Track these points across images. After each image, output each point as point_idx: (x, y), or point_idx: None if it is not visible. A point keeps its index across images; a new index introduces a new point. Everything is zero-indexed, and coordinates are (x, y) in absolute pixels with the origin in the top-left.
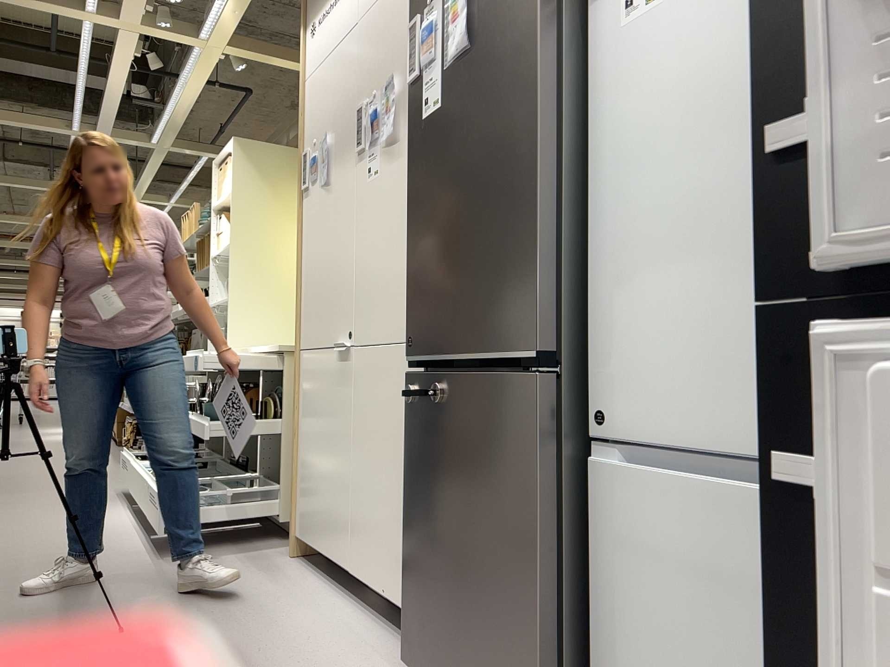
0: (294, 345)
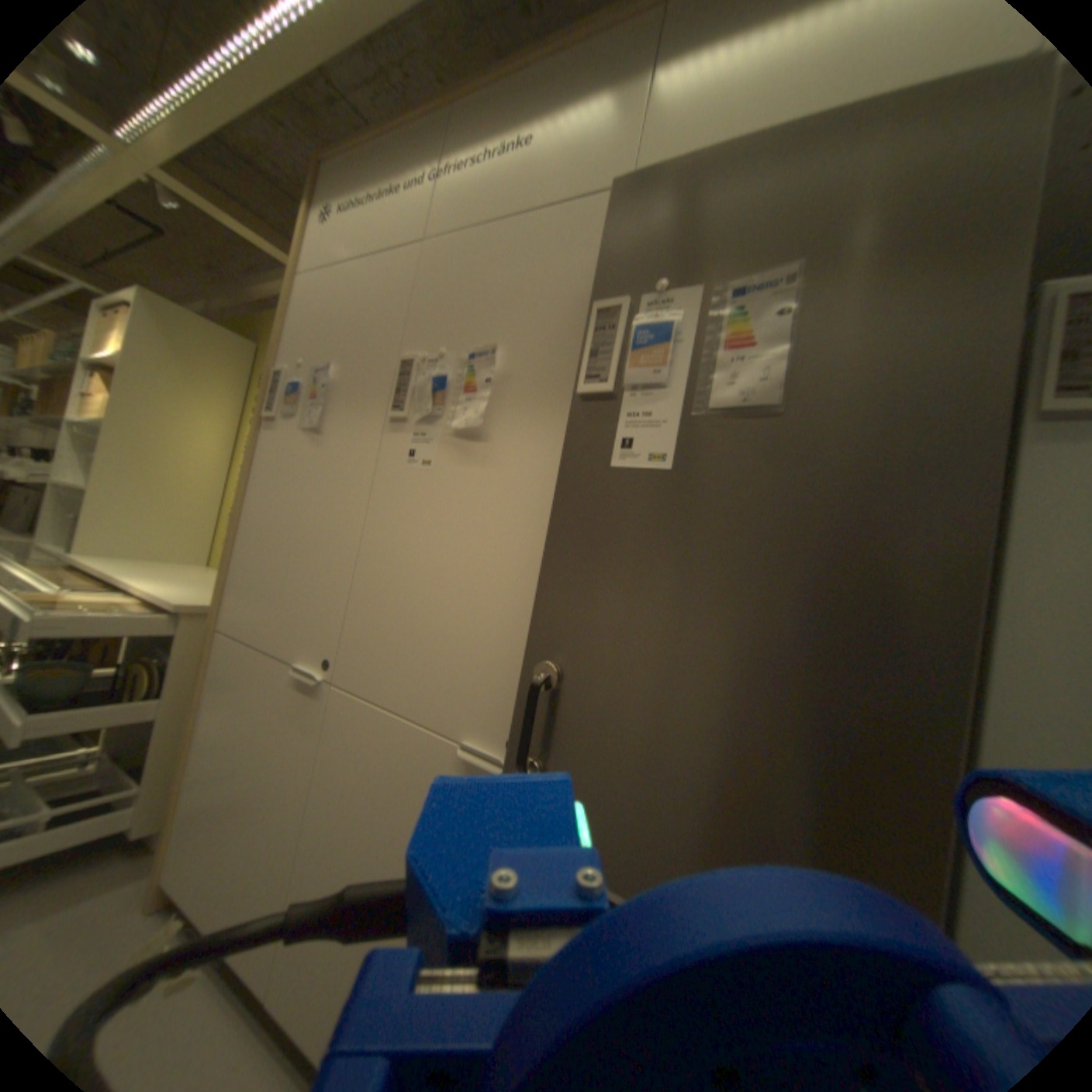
0: (201, 603)
